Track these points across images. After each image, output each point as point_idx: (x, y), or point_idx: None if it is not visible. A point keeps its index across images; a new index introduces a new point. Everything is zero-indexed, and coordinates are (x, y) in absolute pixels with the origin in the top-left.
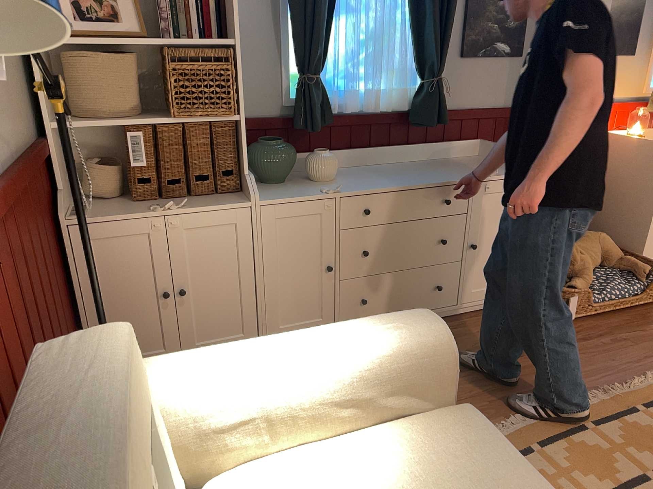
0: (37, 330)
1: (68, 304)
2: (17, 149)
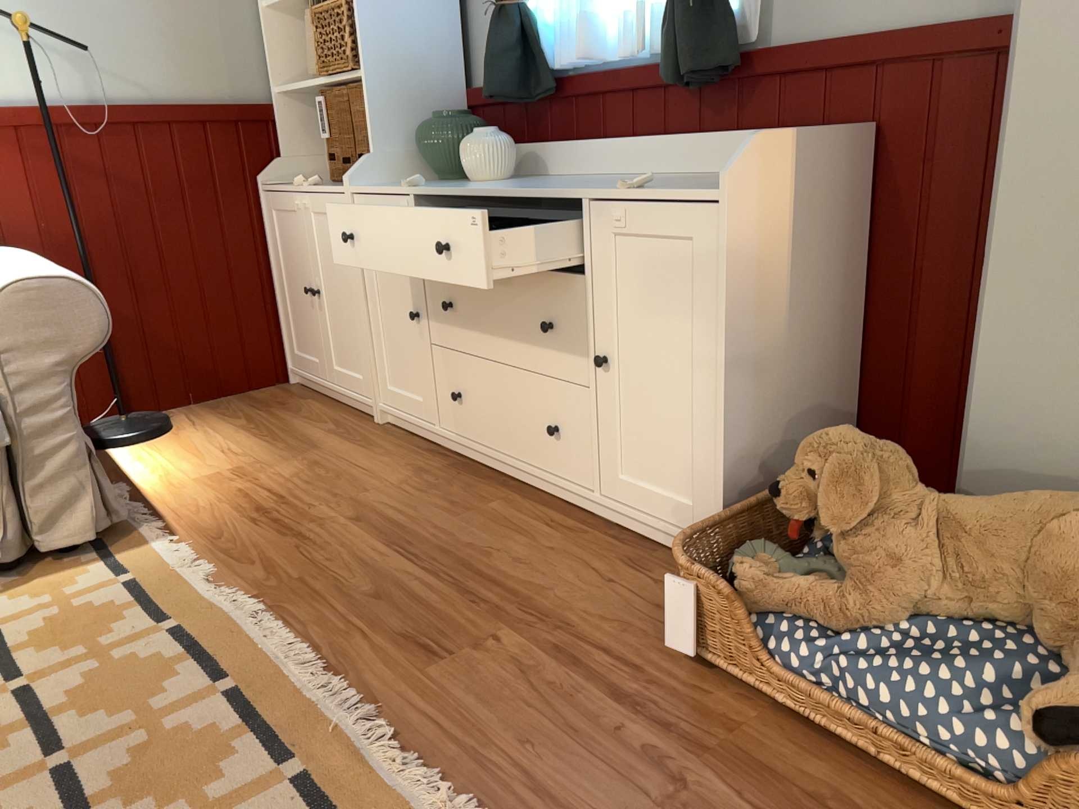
0: (118, 245)
1: (257, 272)
2: (185, 101)
